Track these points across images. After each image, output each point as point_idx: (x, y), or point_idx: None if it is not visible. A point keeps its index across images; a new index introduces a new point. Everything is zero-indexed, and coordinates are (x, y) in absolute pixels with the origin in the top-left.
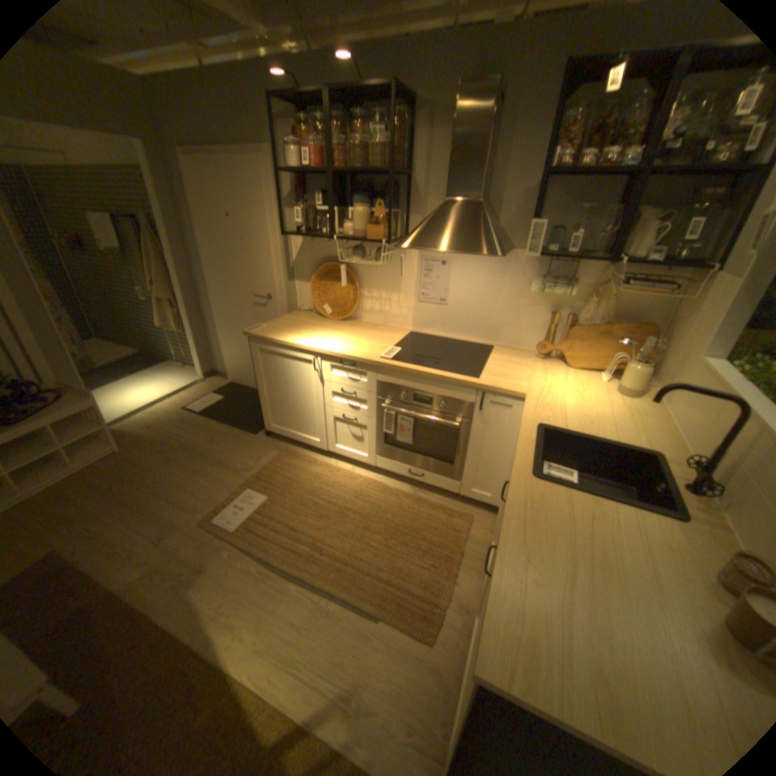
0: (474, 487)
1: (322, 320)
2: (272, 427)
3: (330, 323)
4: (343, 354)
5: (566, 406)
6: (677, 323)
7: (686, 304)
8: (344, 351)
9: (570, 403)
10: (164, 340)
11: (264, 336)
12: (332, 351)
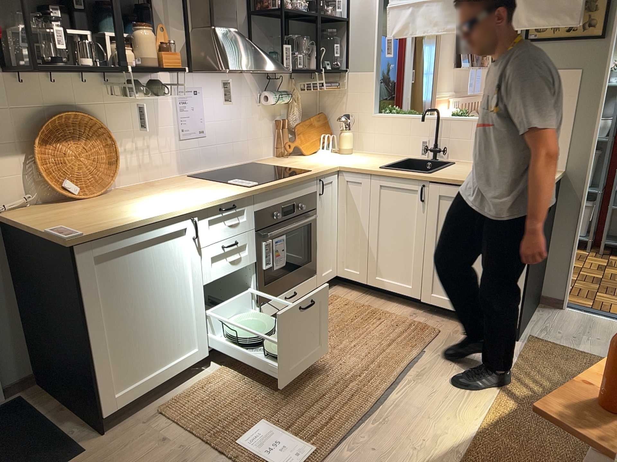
0: (323, 271)
1: (81, 203)
2: (120, 400)
3: (103, 200)
4: (225, 197)
5: (358, 162)
6: (327, 110)
7: (327, 97)
8: (217, 196)
9: (354, 161)
10: None
11: (110, 228)
12: (211, 200)
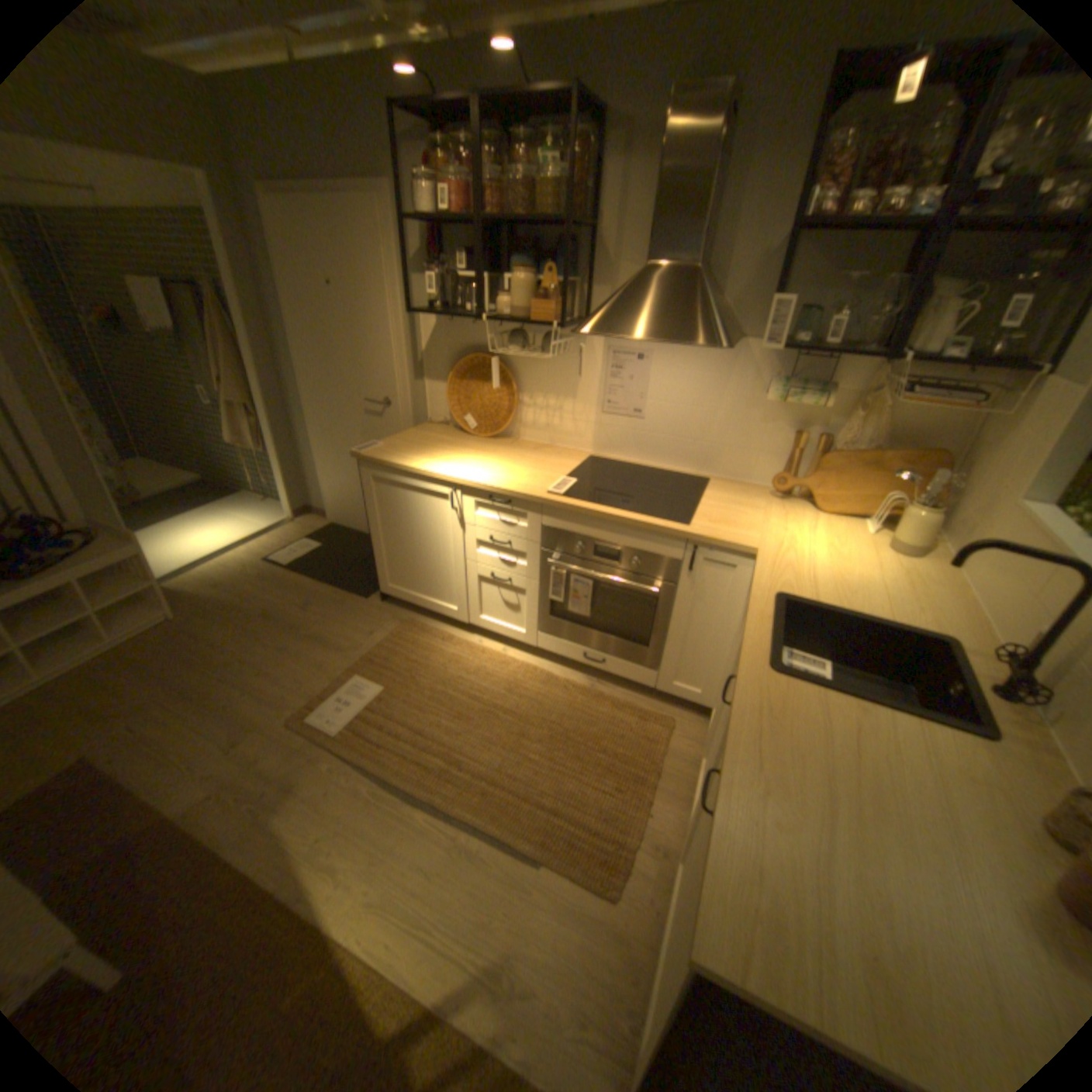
0: (677, 679)
1: (464, 437)
2: (390, 589)
3: (474, 442)
4: (494, 487)
5: (816, 569)
6: (980, 451)
7: (995, 423)
8: (495, 482)
9: (821, 563)
10: (238, 462)
11: (381, 459)
12: (478, 482)
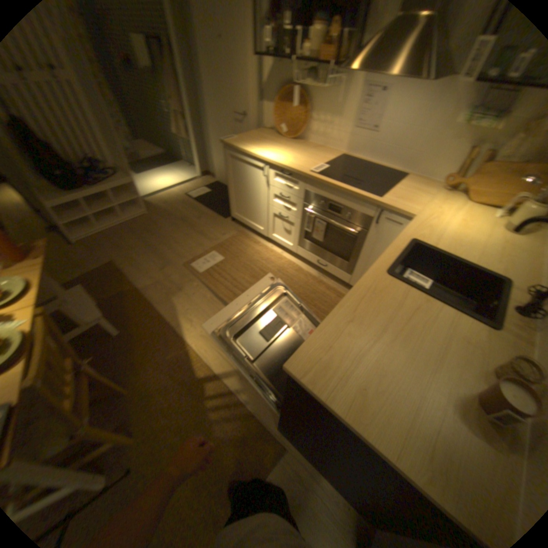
0: None
1: (277, 137)
2: (234, 215)
3: (282, 140)
4: (282, 165)
5: (445, 230)
6: None
7: None
8: (283, 163)
9: (451, 228)
10: (177, 145)
11: (231, 145)
12: (275, 161)
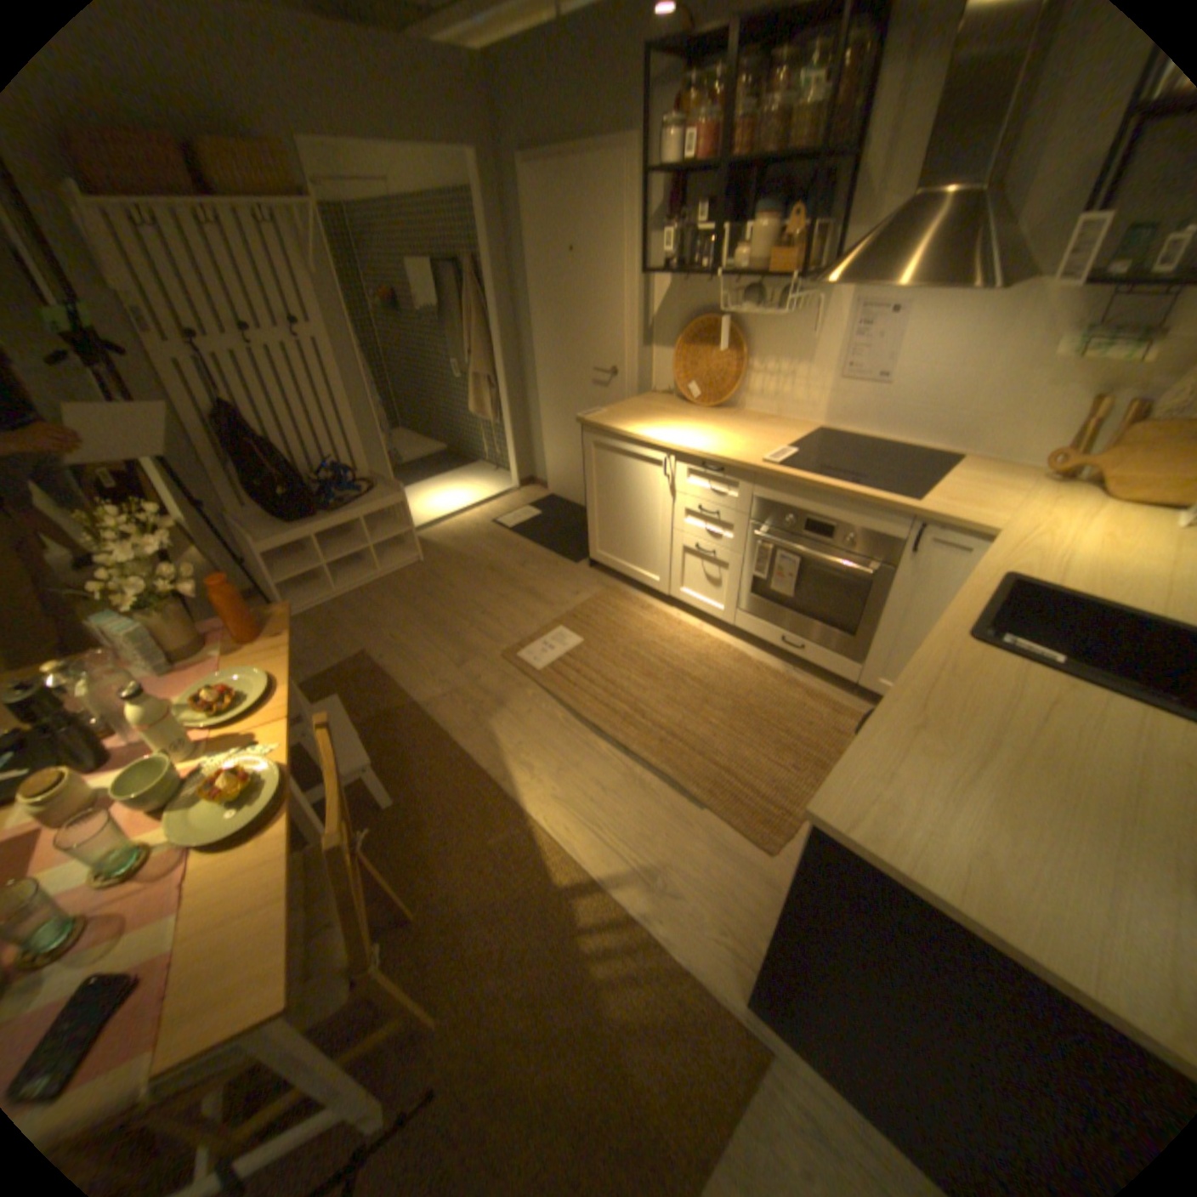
0: (885, 676)
1: (685, 406)
2: (598, 555)
3: (695, 410)
4: (708, 453)
5: (1075, 556)
6: None
7: None
8: (709, 449)
9: (1086, 552)
10: (478, 433)
11: (602, 424)
12: (692, 448)
